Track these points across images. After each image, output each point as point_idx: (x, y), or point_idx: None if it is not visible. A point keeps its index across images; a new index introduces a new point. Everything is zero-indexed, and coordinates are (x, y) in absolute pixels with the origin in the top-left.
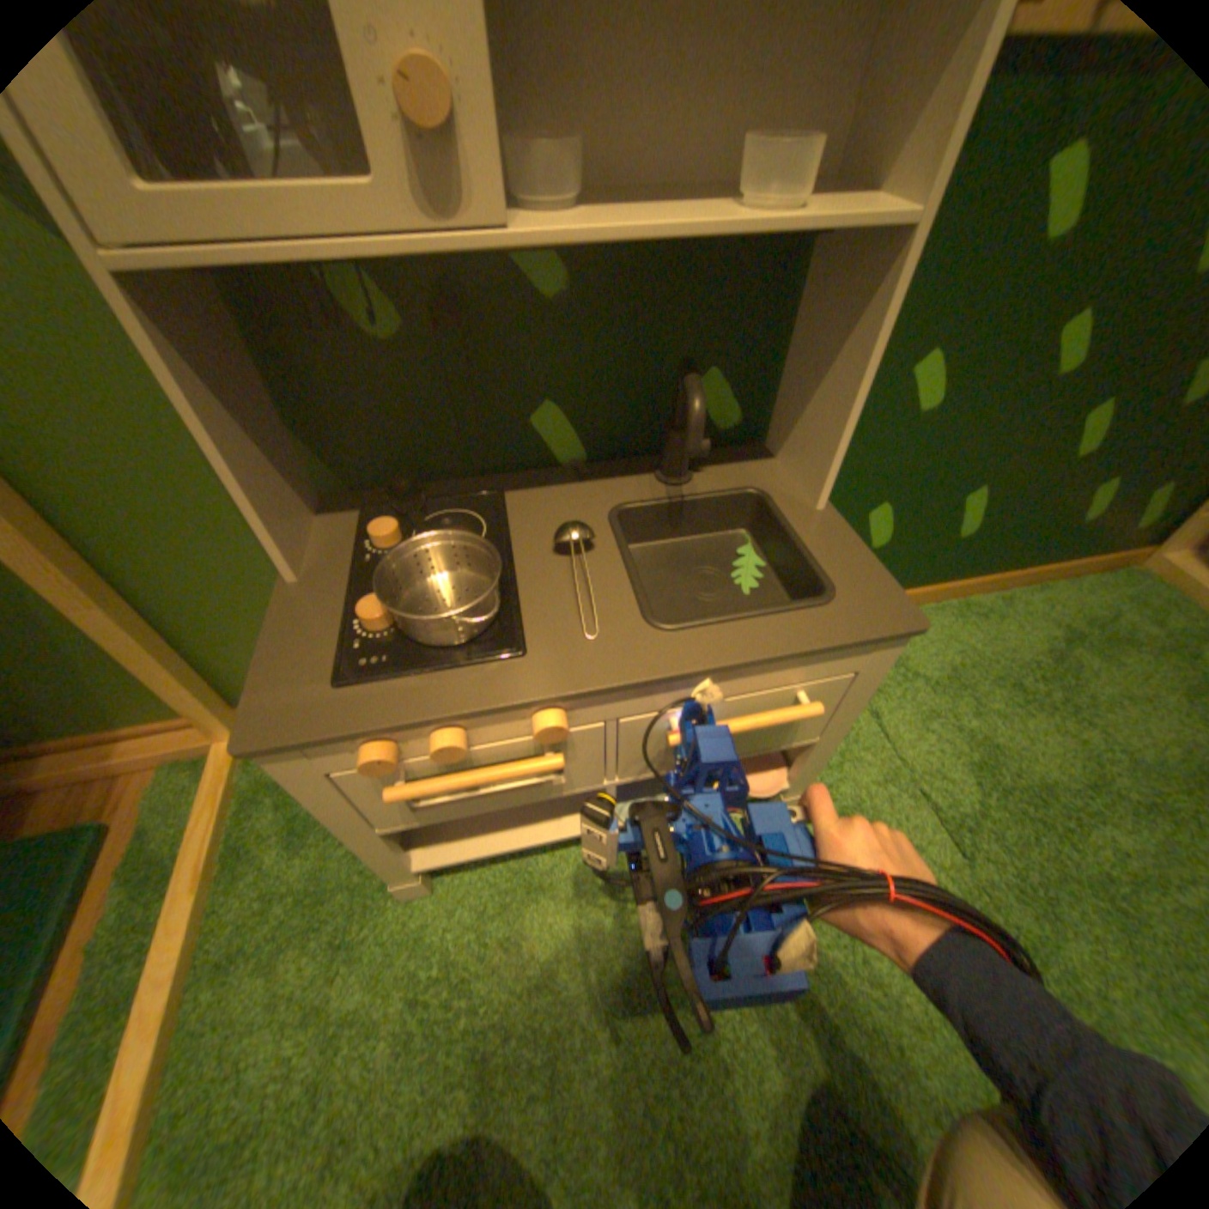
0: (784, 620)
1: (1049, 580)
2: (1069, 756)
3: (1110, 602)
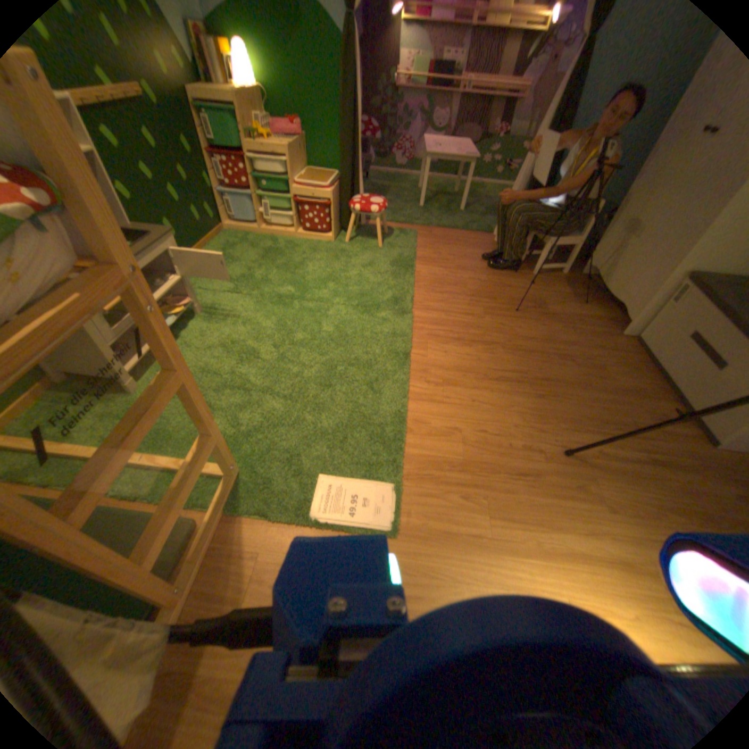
0: (140, 237)
1: (203, 241)
2: (237, 267)
3: (220, 239)
